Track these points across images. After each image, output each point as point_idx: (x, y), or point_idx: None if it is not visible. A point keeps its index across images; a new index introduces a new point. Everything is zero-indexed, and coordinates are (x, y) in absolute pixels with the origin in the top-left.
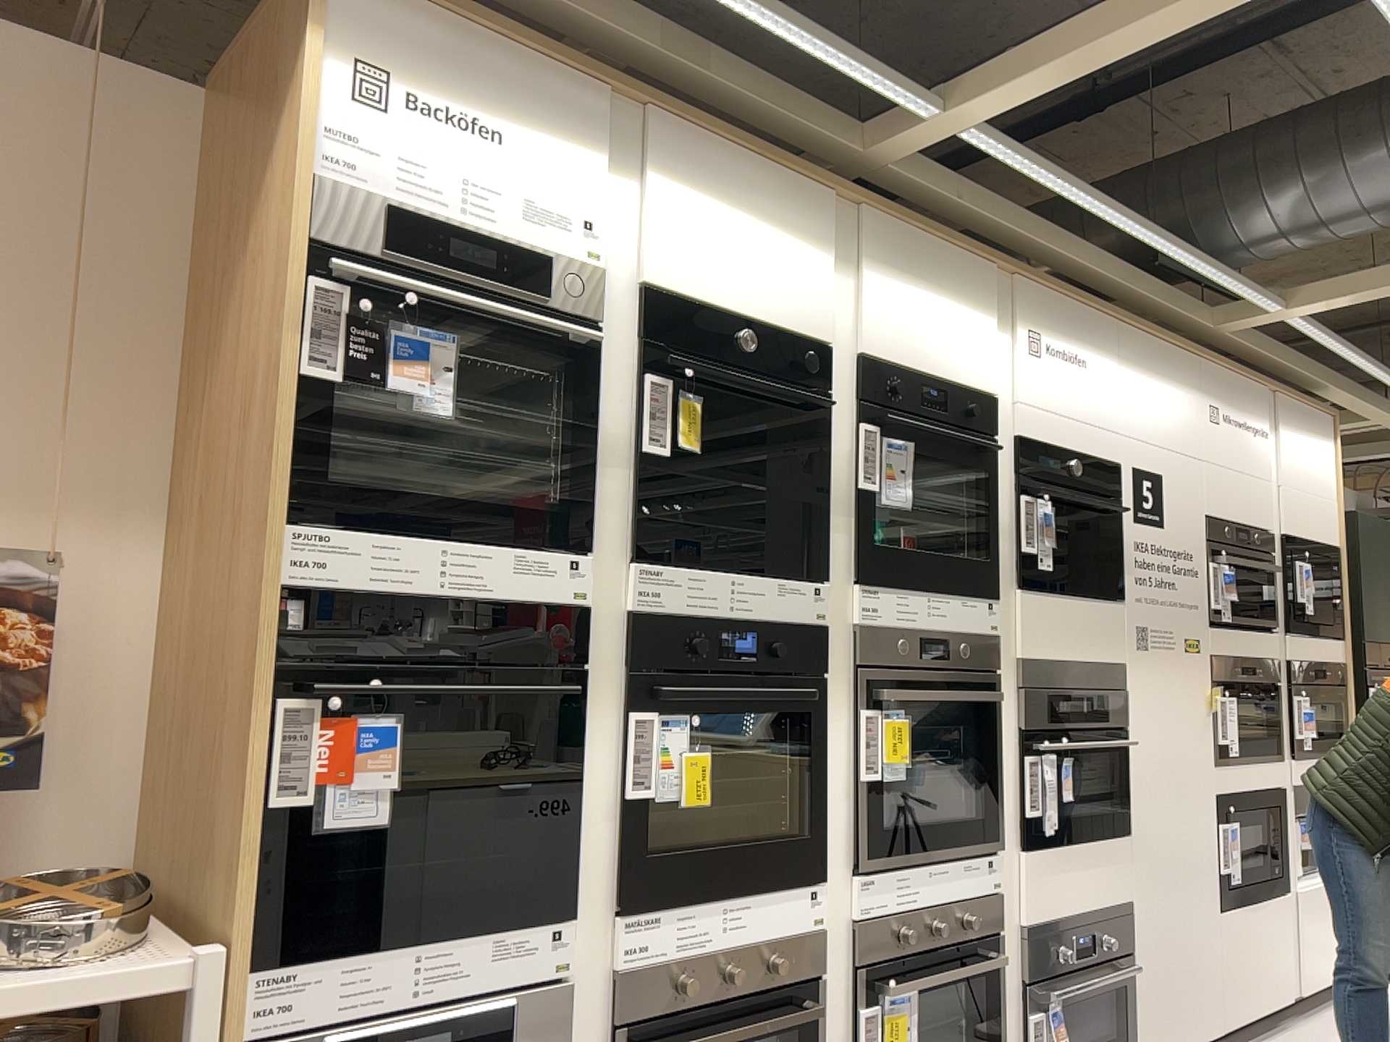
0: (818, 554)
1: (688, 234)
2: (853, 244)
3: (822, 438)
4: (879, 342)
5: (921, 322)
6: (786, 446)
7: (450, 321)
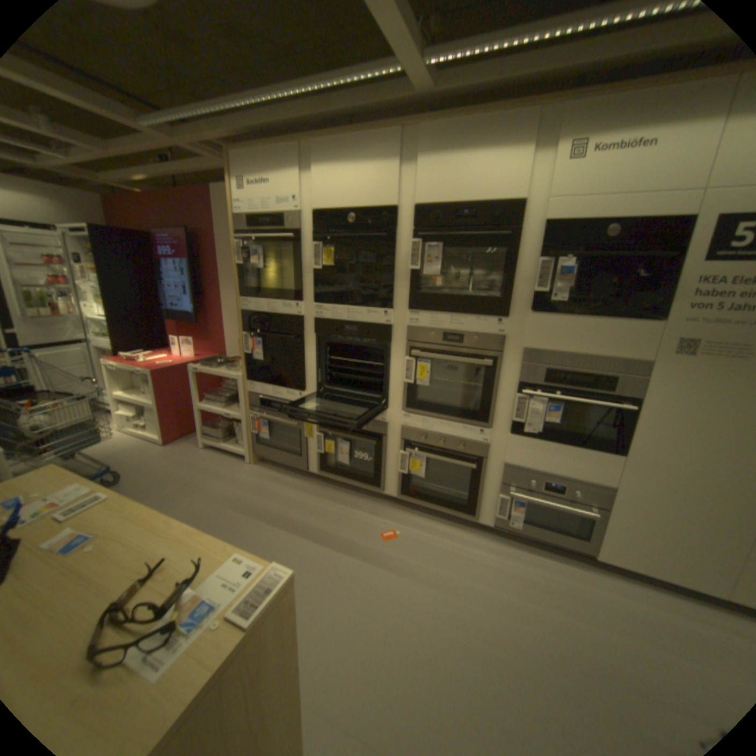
0: (391, 300)
1: (326, 182)
2: (417, 144)
3: (393, 251)
4: (430, 193)
5: (465, 170)
6: (382, 256)
7: (262, 241)
